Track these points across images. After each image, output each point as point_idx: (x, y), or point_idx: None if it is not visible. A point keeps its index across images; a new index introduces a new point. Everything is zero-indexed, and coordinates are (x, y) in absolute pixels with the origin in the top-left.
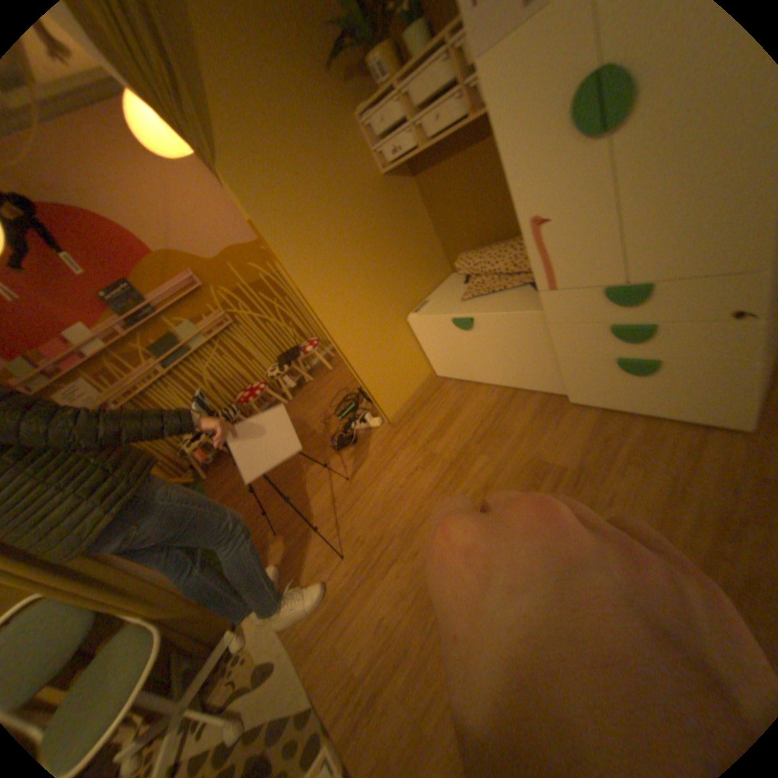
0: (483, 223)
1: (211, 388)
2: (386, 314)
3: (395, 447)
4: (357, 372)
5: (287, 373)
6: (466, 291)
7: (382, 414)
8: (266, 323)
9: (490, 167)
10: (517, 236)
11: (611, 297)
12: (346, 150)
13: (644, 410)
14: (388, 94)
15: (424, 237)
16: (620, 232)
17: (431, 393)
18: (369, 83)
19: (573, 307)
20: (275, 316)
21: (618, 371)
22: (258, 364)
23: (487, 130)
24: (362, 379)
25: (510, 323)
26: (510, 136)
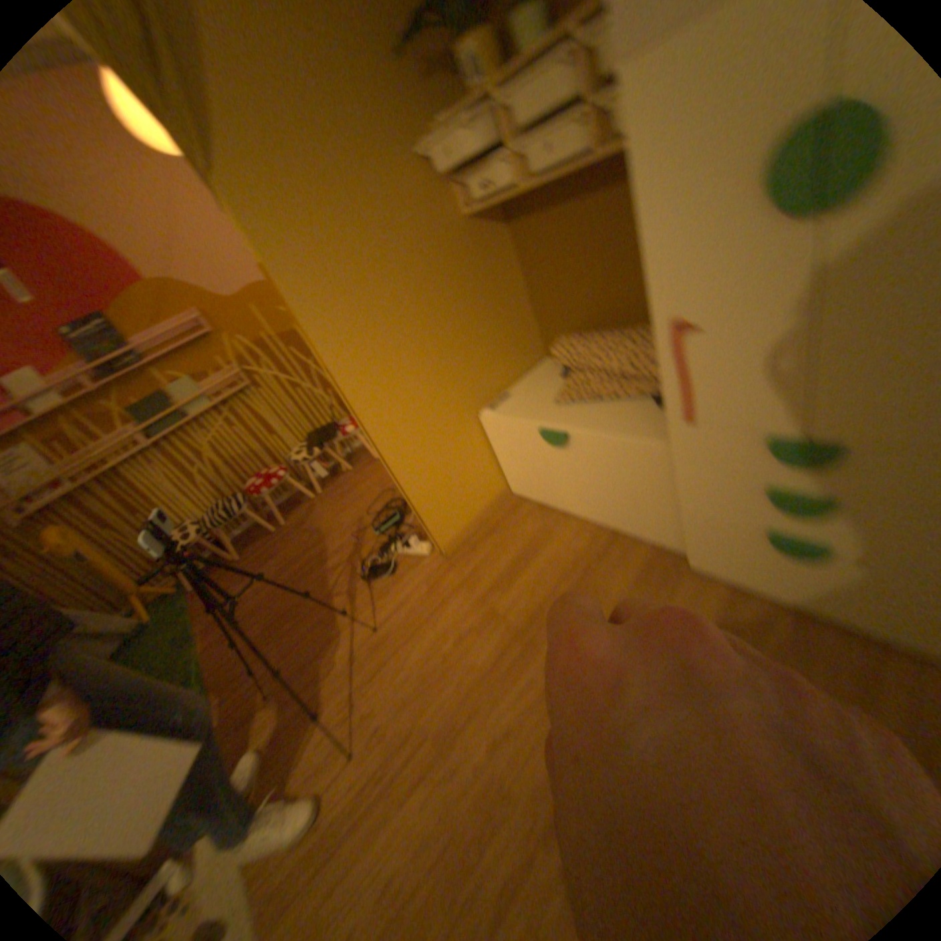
0: (594, 299)
1: (212, 468)
2: (449, 407)
3: (444, 590)
4: (403, 485)
5: (316, 458)
6: (562, 389)
7: (432, 539)
8: (295, 388)
9: (613, 225)
10: (638, 324)
11: (774, 449)
12: (414, 176)
13: (794, 599)
14: (479, 104)
15: (513, 306)
16: (808, 365)
17: (501, 517)
18: (455, 84)
19: (714, 451)
20: (308, 380)
21: (765, 545)
22: (279, 440)
23: (614, 173)
24: (408, 493)
25: (618, 449)
26: (657, 195)
